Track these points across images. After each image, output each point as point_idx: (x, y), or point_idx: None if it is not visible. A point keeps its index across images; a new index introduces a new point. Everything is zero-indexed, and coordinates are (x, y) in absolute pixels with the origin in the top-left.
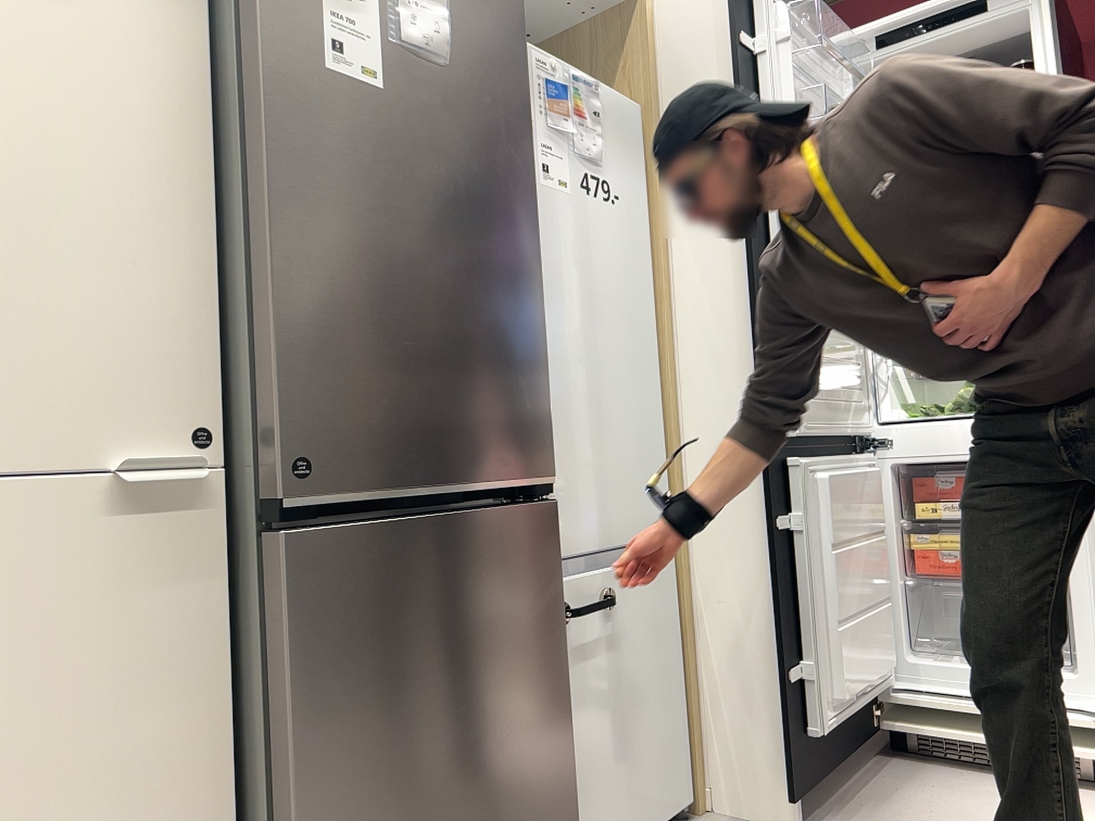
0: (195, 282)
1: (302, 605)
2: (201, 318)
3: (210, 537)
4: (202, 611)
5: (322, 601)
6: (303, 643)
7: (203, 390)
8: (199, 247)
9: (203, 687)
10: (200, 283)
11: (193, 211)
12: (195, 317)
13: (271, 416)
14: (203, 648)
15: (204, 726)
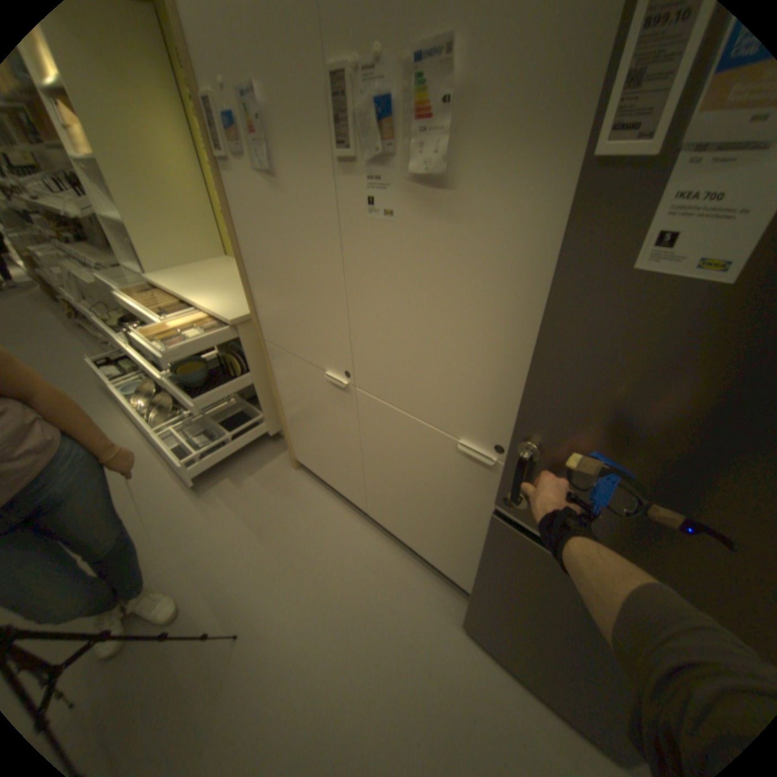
0: (517, 382)
1: (497, 540)
2: (516, 400)
3: (496, 482)
4: (487, 499)
5: (507, 547)
6: (494, 550)
7: (509, 430)
8: (525, 365)
9: (482, 518)
10: (520, 383)
11: (526, 344)
12: (513, 399)
13: (504, 473)
14: (485, 509)
15: (480, 526)
